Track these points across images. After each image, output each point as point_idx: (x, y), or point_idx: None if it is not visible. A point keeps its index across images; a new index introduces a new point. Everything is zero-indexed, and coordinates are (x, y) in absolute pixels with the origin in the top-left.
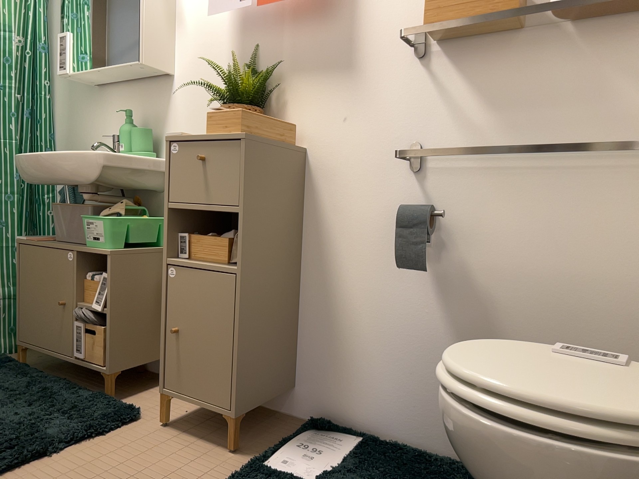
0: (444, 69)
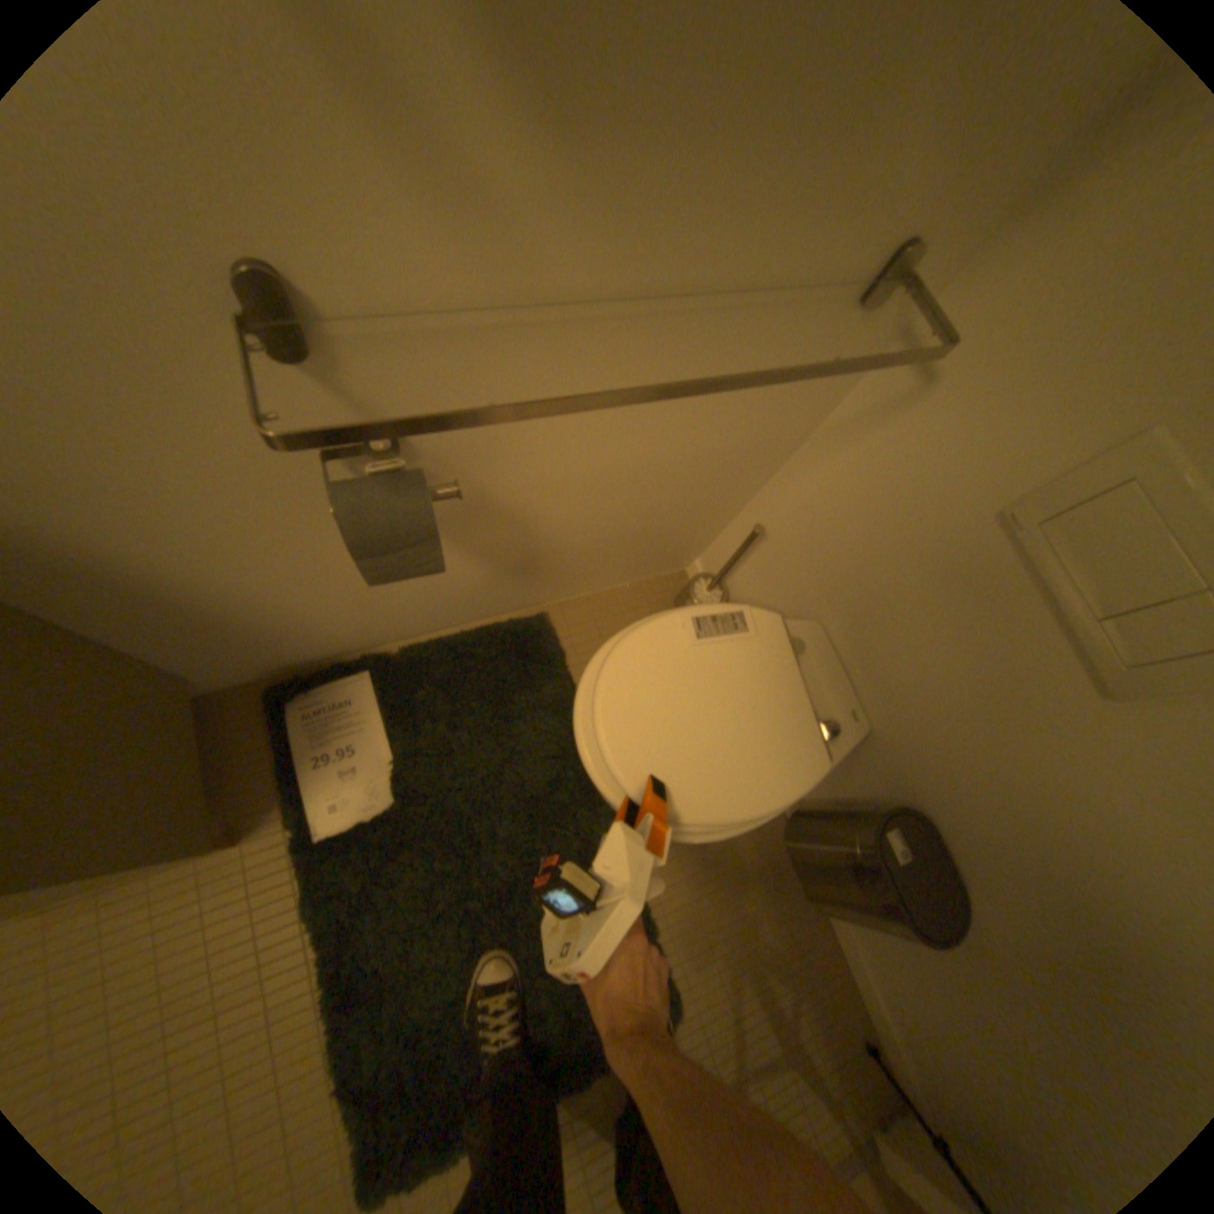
0: None
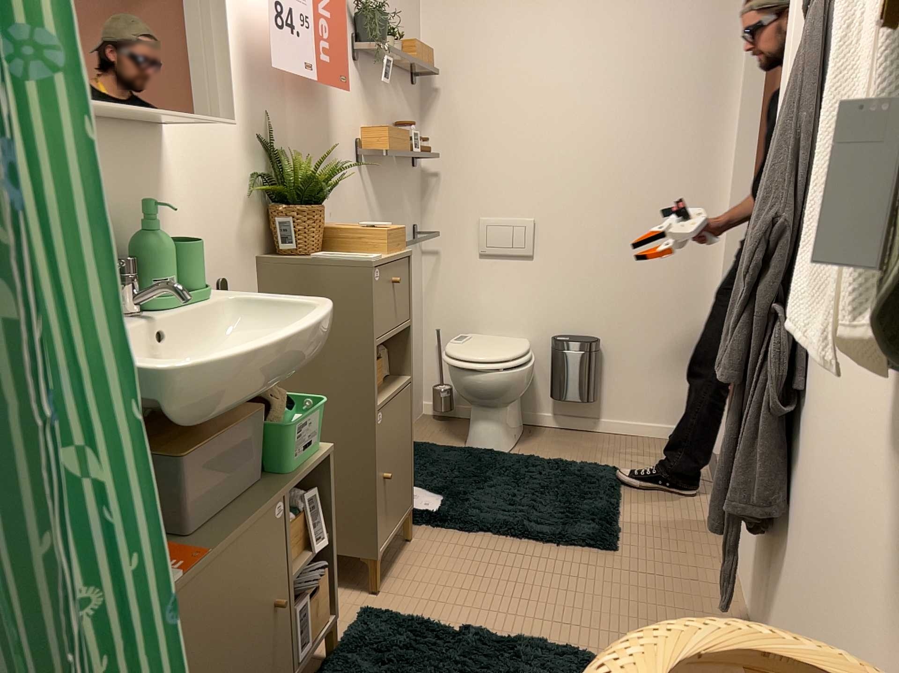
0: (368, 179)
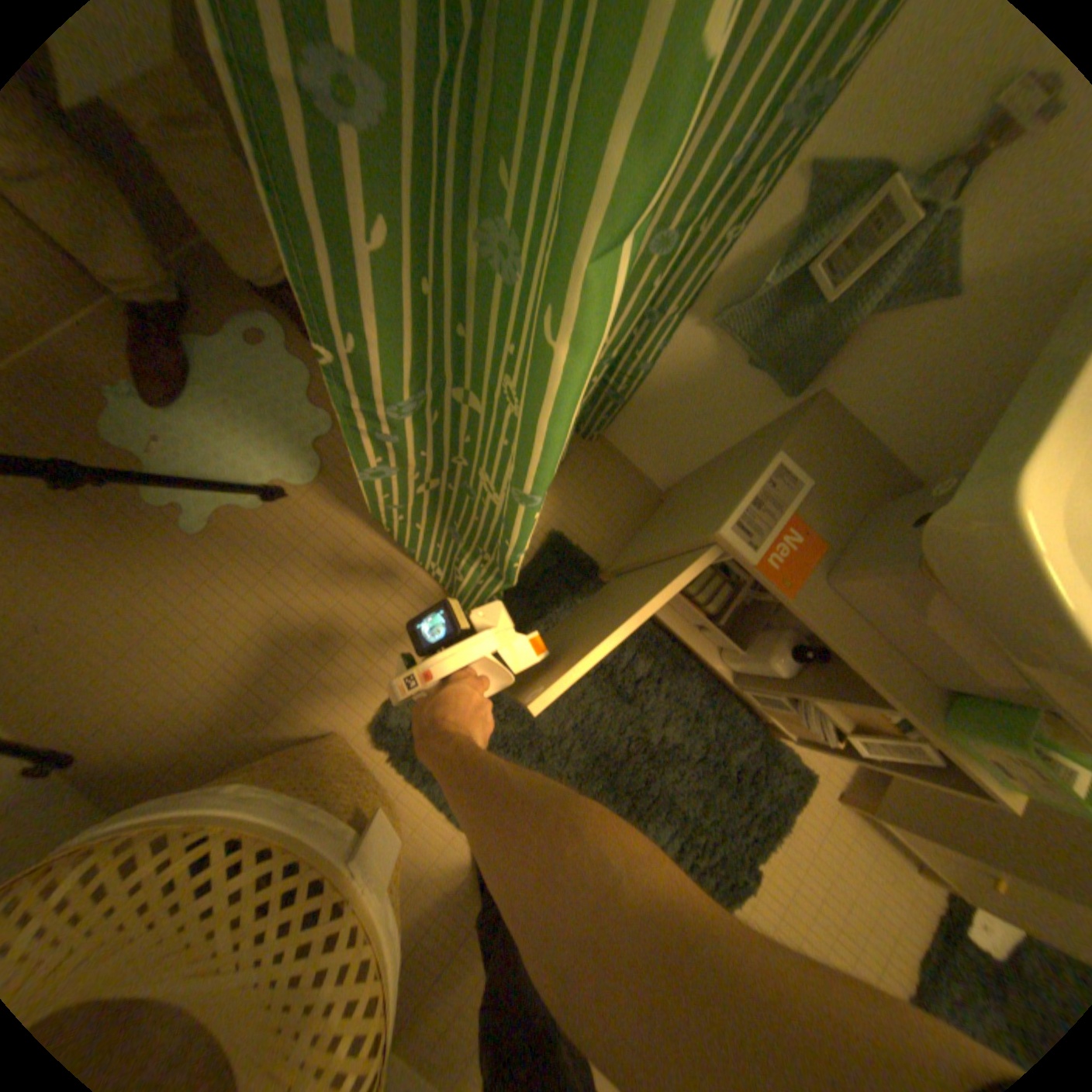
0: None
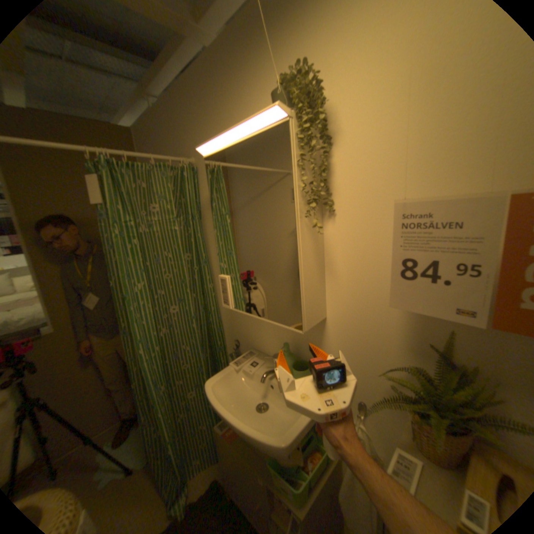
0: None
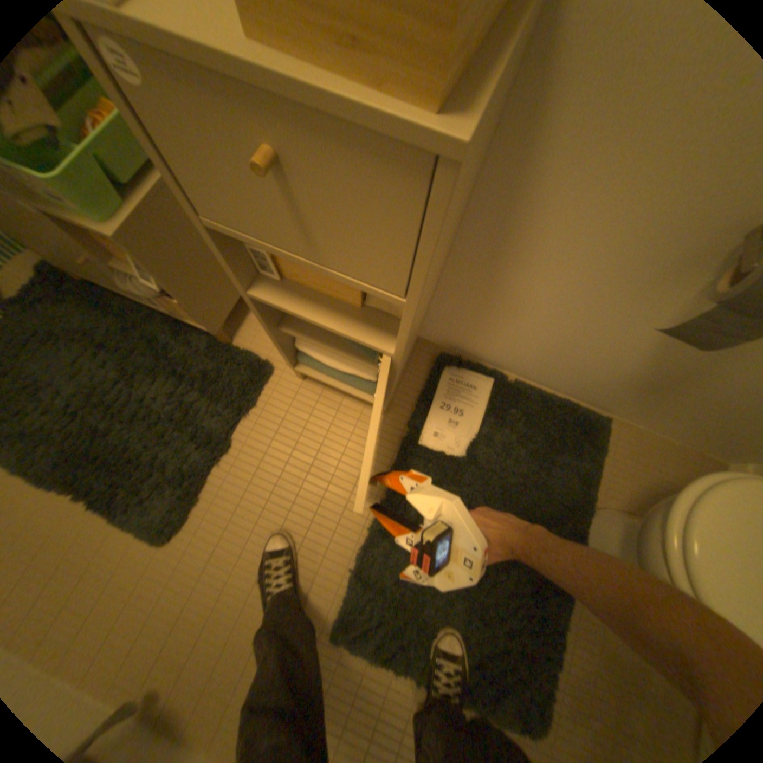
0: None
